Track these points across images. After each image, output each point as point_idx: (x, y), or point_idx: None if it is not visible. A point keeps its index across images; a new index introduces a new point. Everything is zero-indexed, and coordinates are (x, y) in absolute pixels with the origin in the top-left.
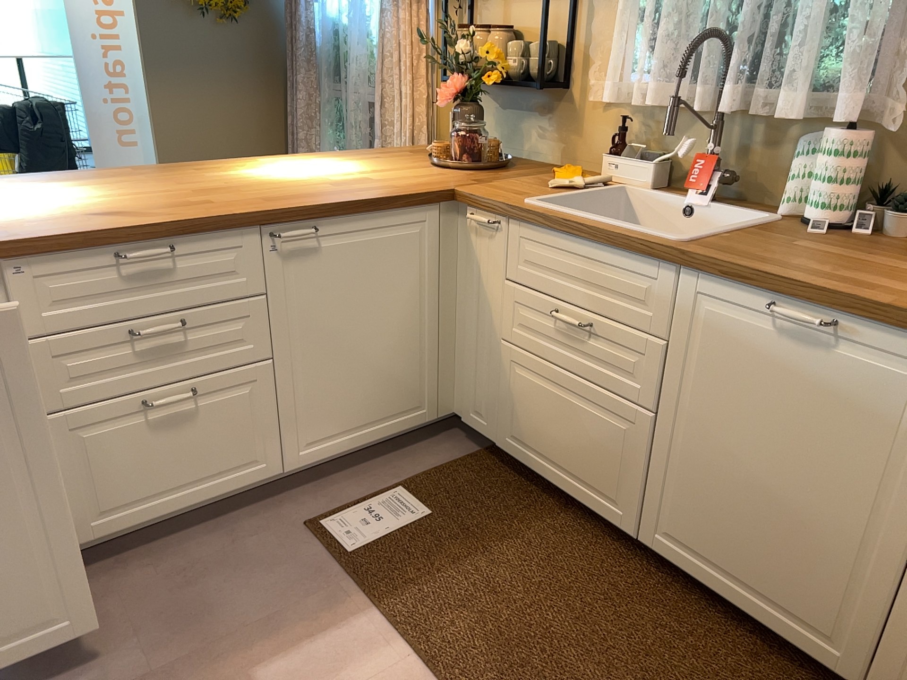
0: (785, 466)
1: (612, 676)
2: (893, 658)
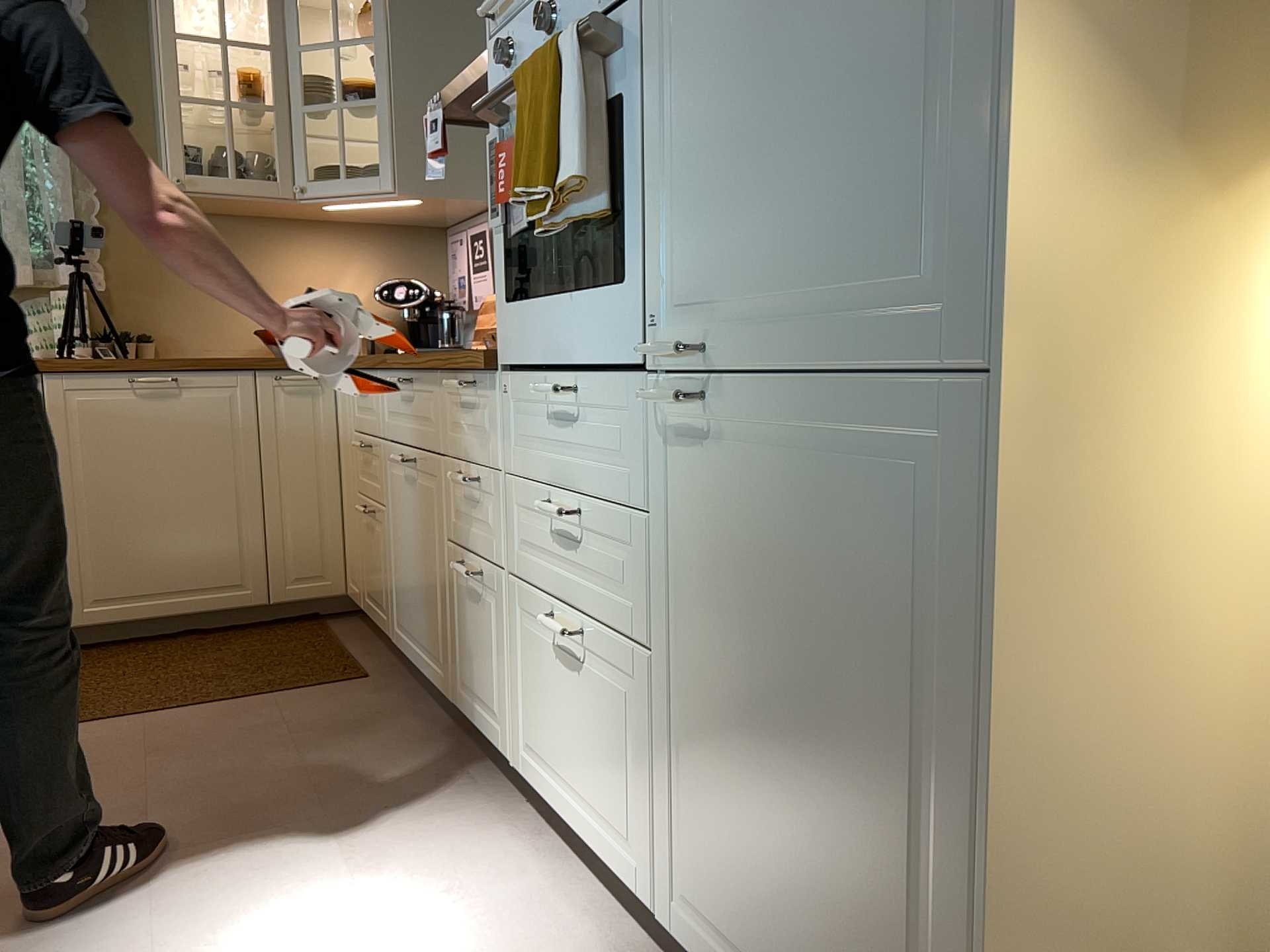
0: (174, 486)
1: (143, 677)
2: (276, 566)
